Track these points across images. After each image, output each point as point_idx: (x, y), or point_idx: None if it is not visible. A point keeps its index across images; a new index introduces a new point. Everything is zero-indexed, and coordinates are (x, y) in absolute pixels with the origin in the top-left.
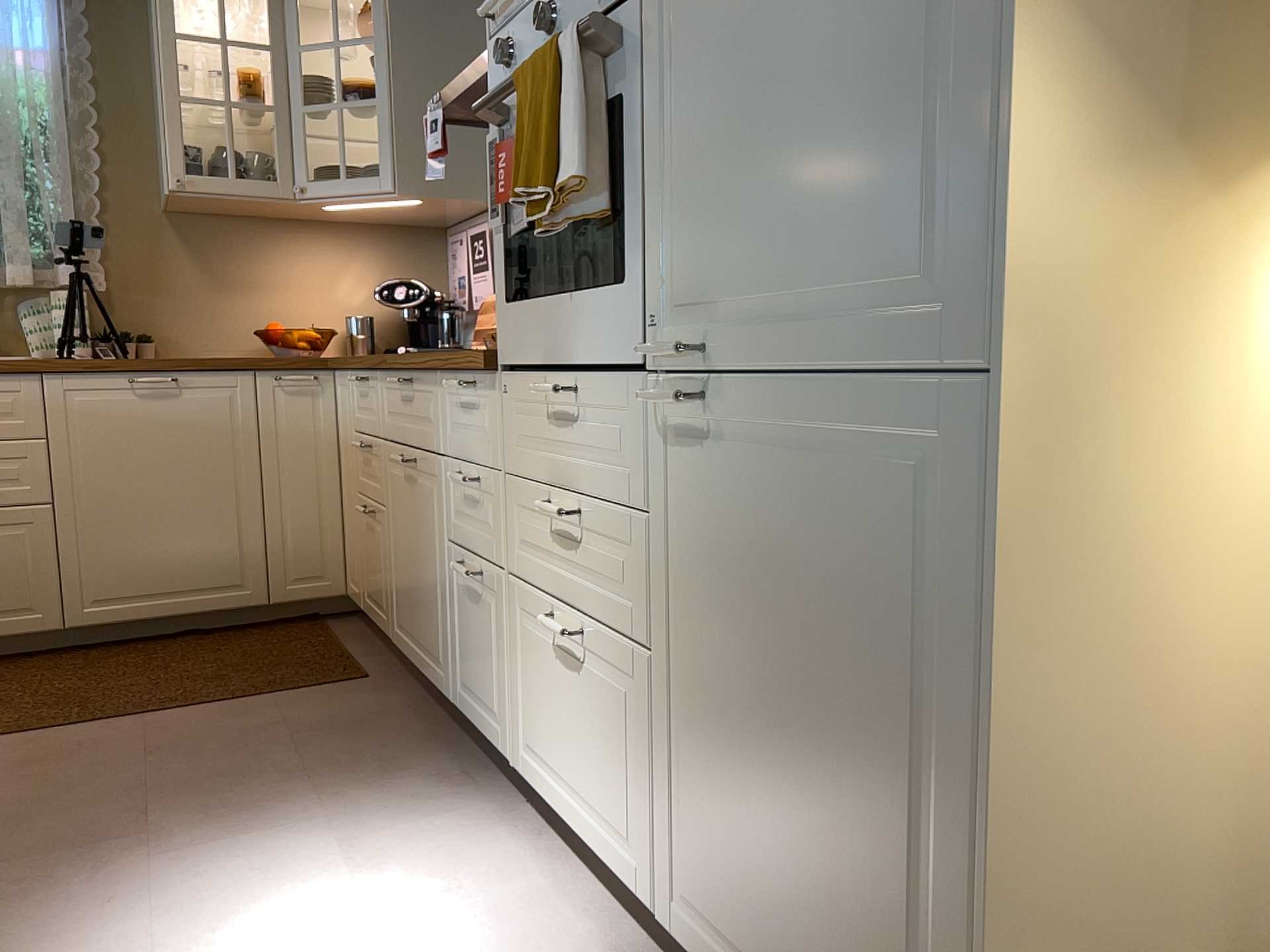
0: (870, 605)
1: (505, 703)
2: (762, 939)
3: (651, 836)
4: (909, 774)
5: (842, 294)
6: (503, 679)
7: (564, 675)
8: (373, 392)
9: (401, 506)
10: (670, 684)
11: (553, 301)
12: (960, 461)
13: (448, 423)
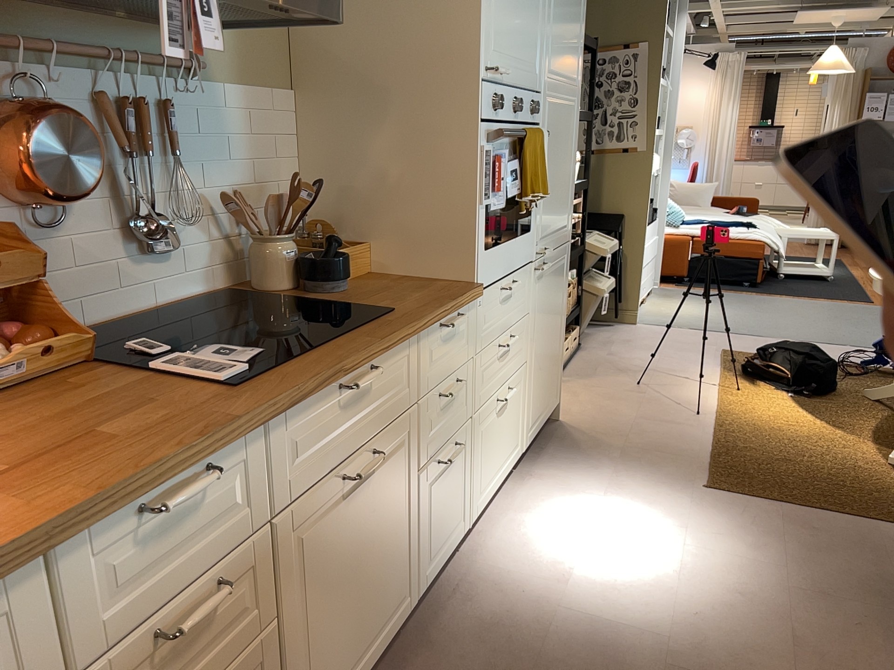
0: (558, 294)
1: (465, 500)
2: (542, 402)
3: (522, 427)
4: (559, 324)
5: (560, 228)
6: (465, 486)
7: (498, 421)
8: (227, 479)
9: (331, 549)
10: (531, 363)
11: (506, 243)
12: (566, 257)
13: (425, 367)
